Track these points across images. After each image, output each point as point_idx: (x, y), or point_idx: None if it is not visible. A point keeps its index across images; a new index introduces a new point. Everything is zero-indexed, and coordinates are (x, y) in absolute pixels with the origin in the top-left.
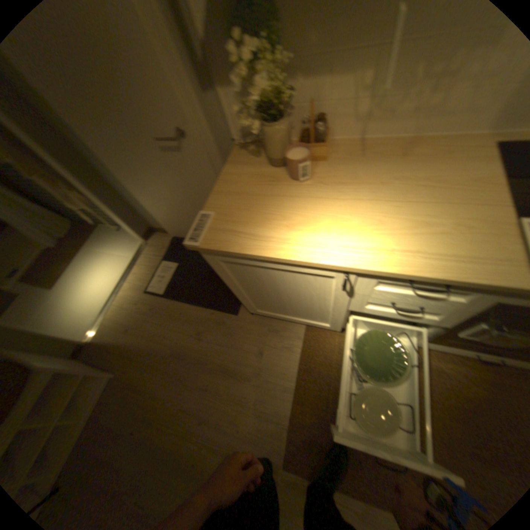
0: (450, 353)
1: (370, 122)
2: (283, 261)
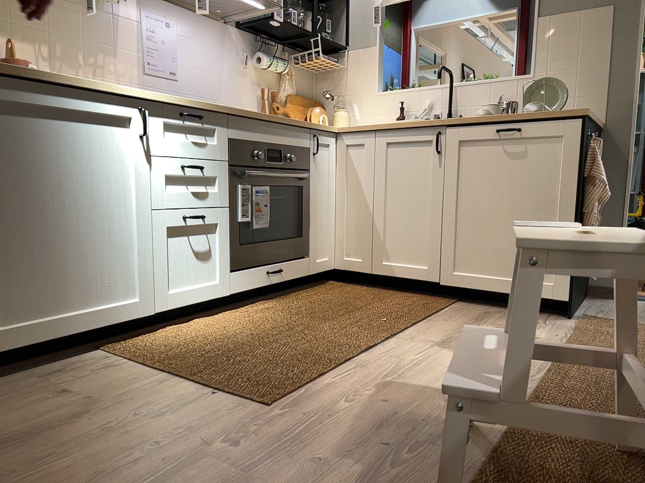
0: (253, 286)
1: None
2: (85, 89)
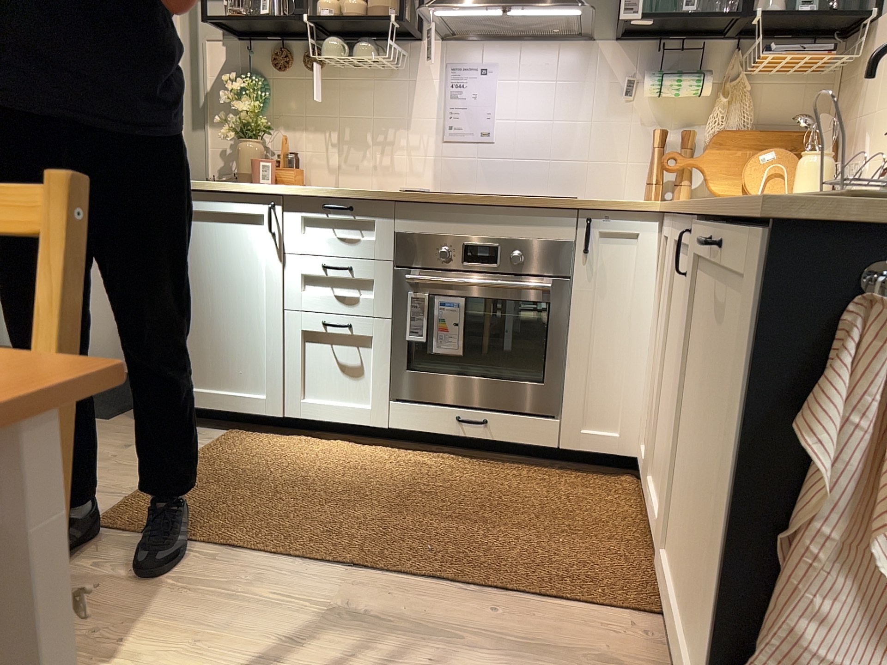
0: (430, 430)
1: (341, 177)
2: (219, 193)
